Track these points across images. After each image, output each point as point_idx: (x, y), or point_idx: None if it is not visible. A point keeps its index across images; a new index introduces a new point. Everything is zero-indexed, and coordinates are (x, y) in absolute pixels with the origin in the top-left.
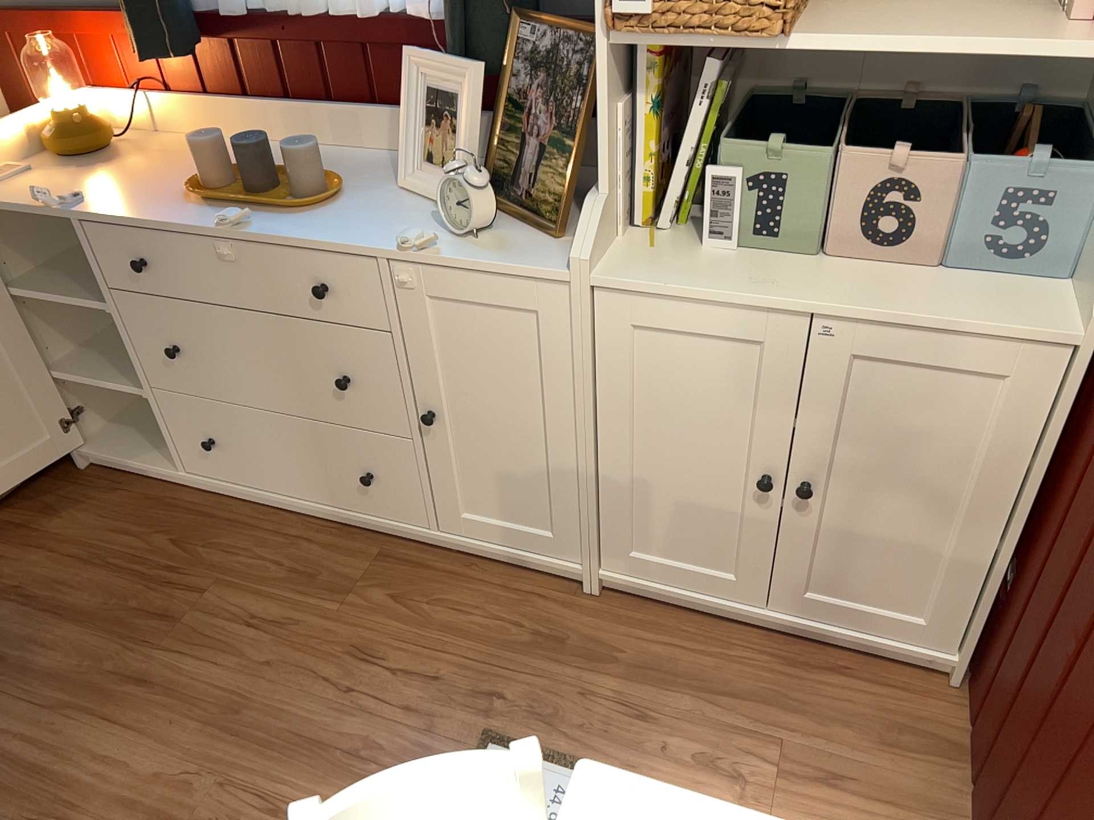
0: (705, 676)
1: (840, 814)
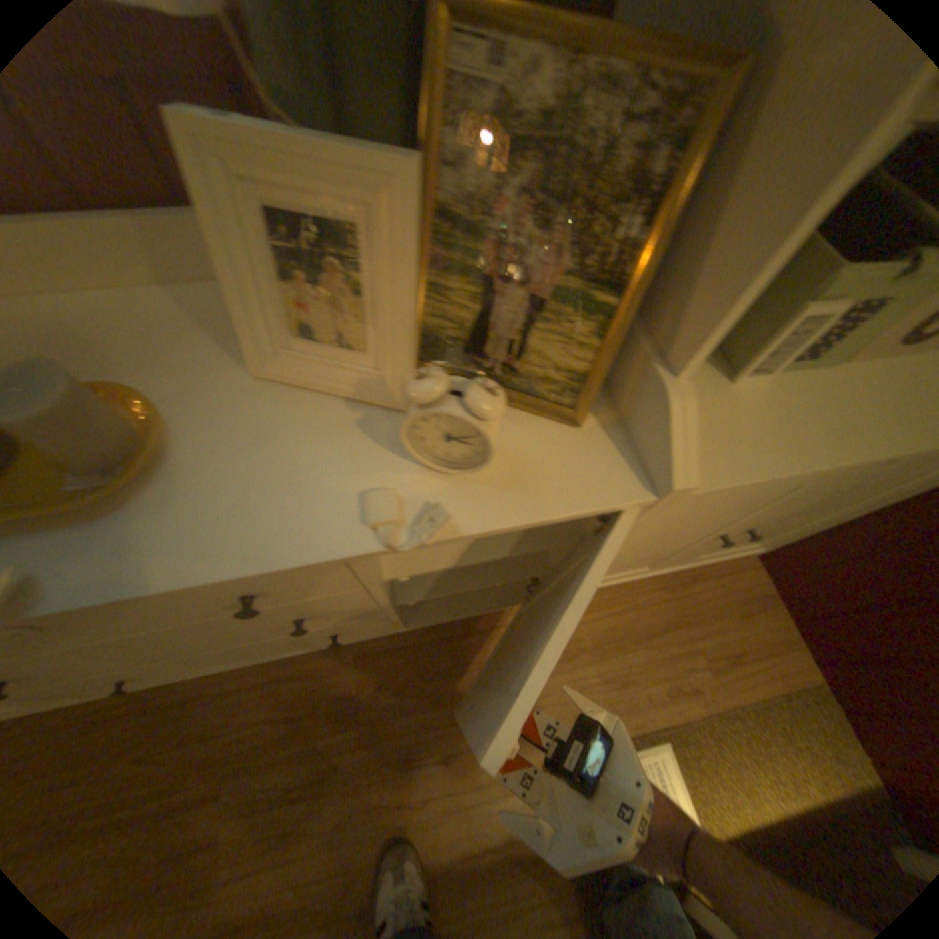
0: (641, 634)
1: (759, 687)
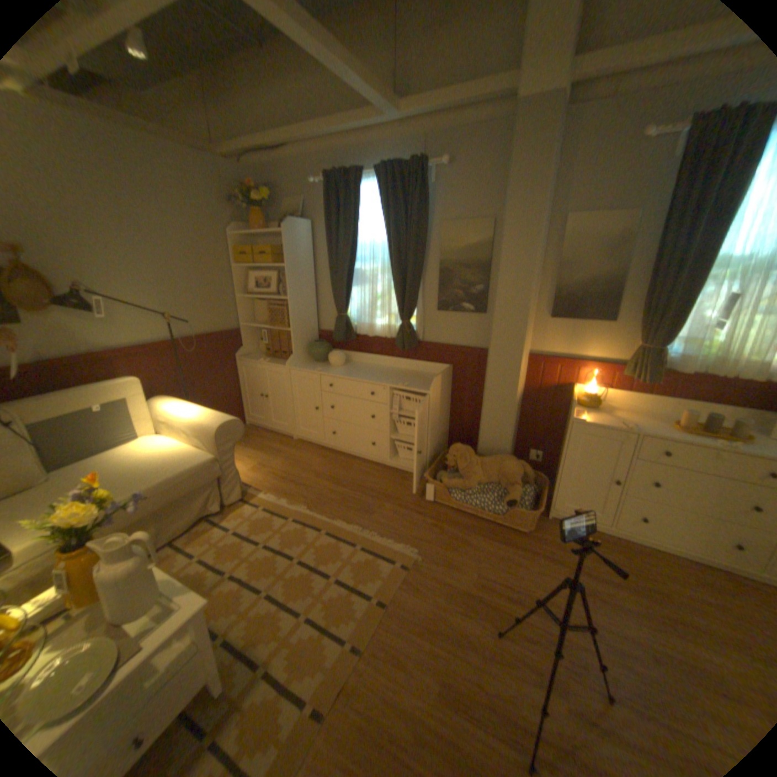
0: None
1: None
